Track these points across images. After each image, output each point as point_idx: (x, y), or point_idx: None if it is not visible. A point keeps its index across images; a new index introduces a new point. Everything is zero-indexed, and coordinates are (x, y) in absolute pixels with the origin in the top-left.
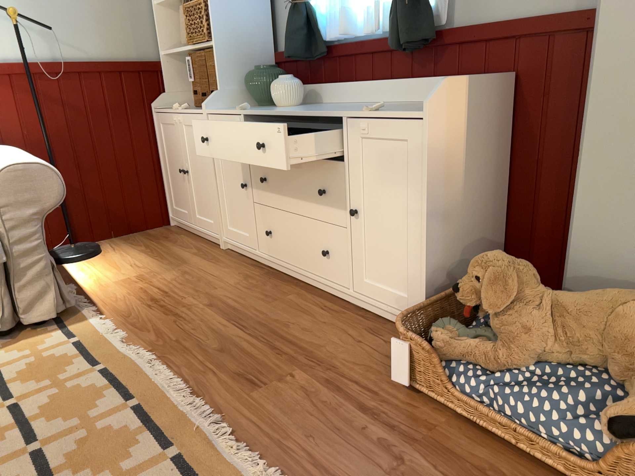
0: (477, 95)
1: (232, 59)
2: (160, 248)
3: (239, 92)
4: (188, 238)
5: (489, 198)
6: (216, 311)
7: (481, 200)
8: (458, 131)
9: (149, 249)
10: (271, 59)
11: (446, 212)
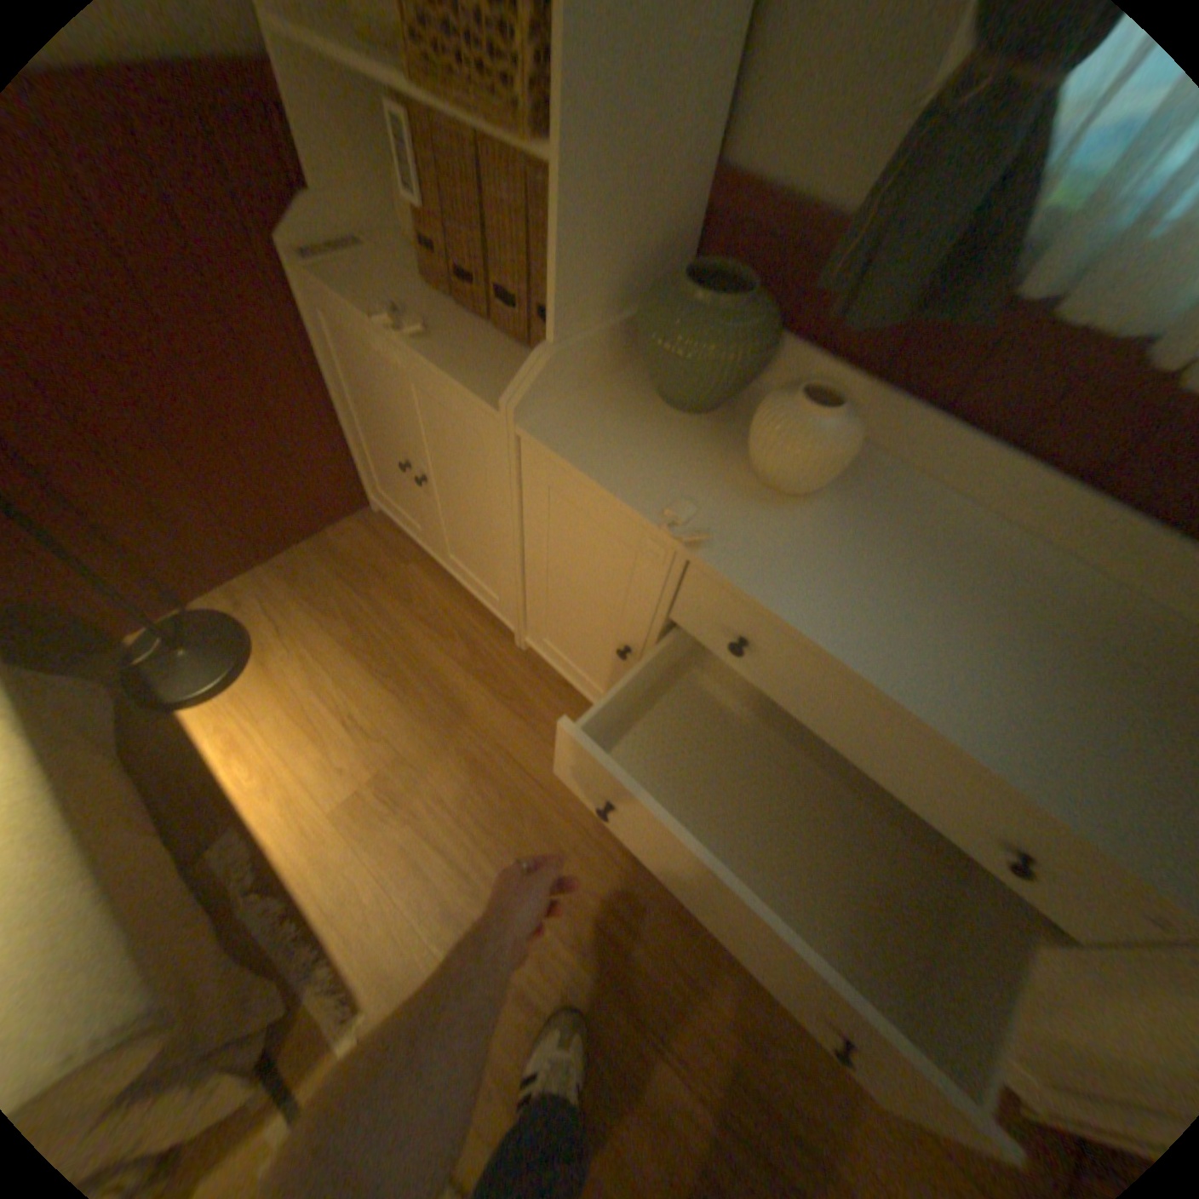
0: None
1: (608, 219)
2: (385, 633)
3: (609, 337)
4: (431, 581)
5: None
6: (601, 977)
7: None
8: None
9: (358, 633)
10: (710, 188)
11: None
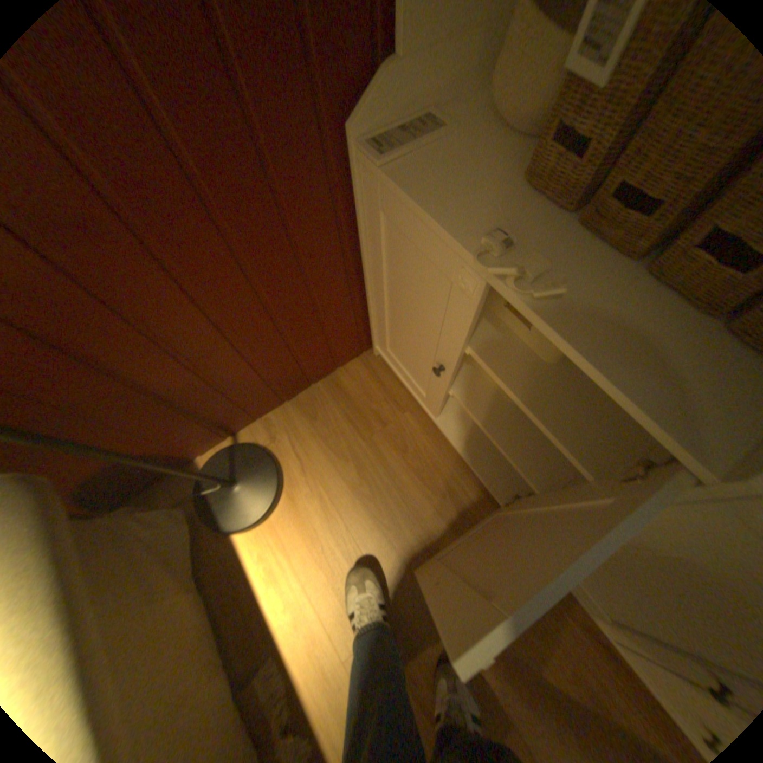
0: None
1: None
2: (387, 483)
3: None
4: (425, 433)
5: None
6: None
7: None
8: None
9: (366, 480)
10: None
11: None
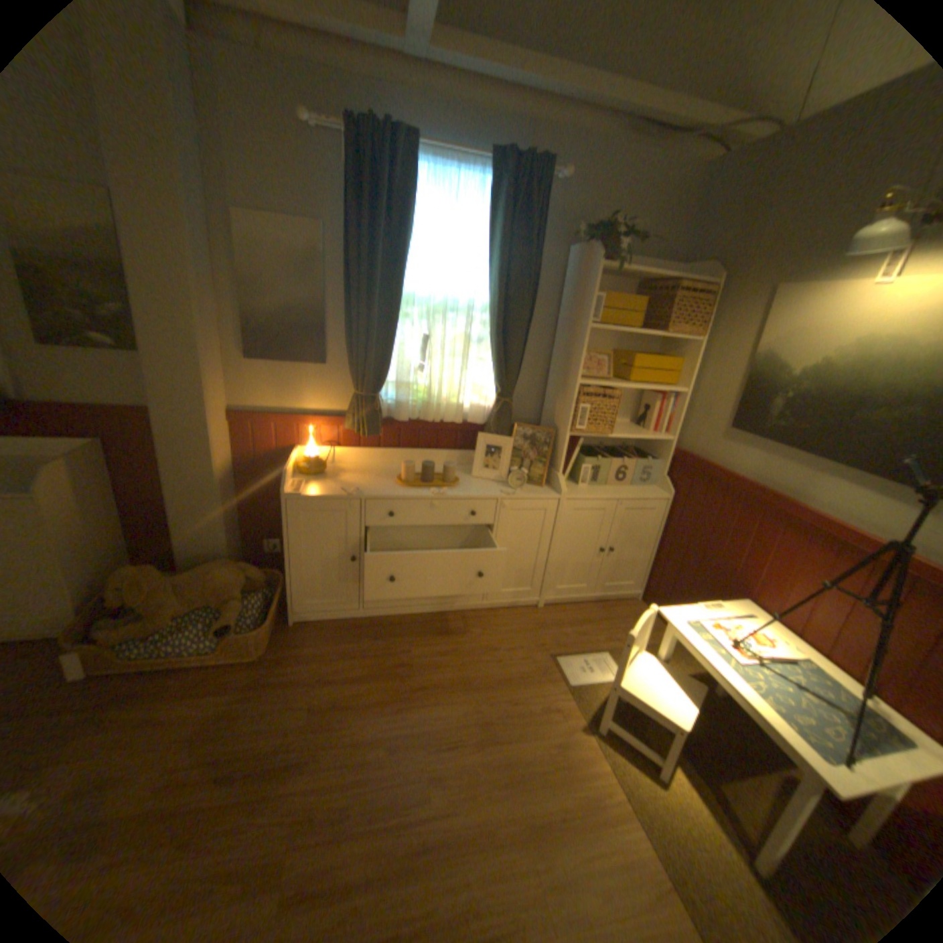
0: (75, 466)
1: None
2: None
3: None
4: None
5: (106, 524)
6: None
7: (100, 529)
8: (67, 495)
9: None
10: None
11: (74, 551)
